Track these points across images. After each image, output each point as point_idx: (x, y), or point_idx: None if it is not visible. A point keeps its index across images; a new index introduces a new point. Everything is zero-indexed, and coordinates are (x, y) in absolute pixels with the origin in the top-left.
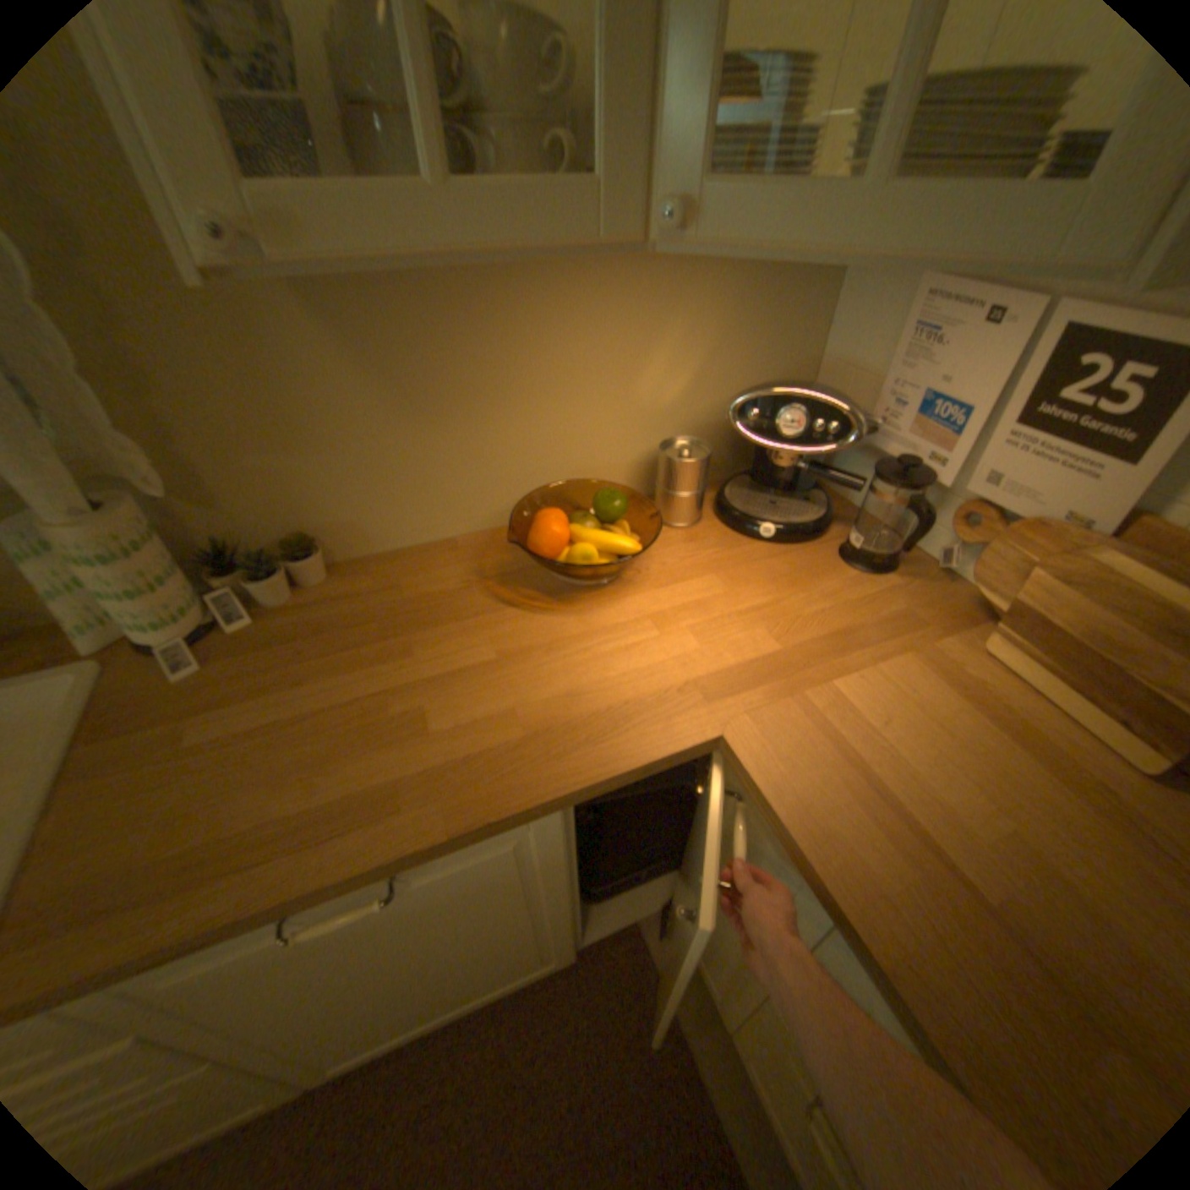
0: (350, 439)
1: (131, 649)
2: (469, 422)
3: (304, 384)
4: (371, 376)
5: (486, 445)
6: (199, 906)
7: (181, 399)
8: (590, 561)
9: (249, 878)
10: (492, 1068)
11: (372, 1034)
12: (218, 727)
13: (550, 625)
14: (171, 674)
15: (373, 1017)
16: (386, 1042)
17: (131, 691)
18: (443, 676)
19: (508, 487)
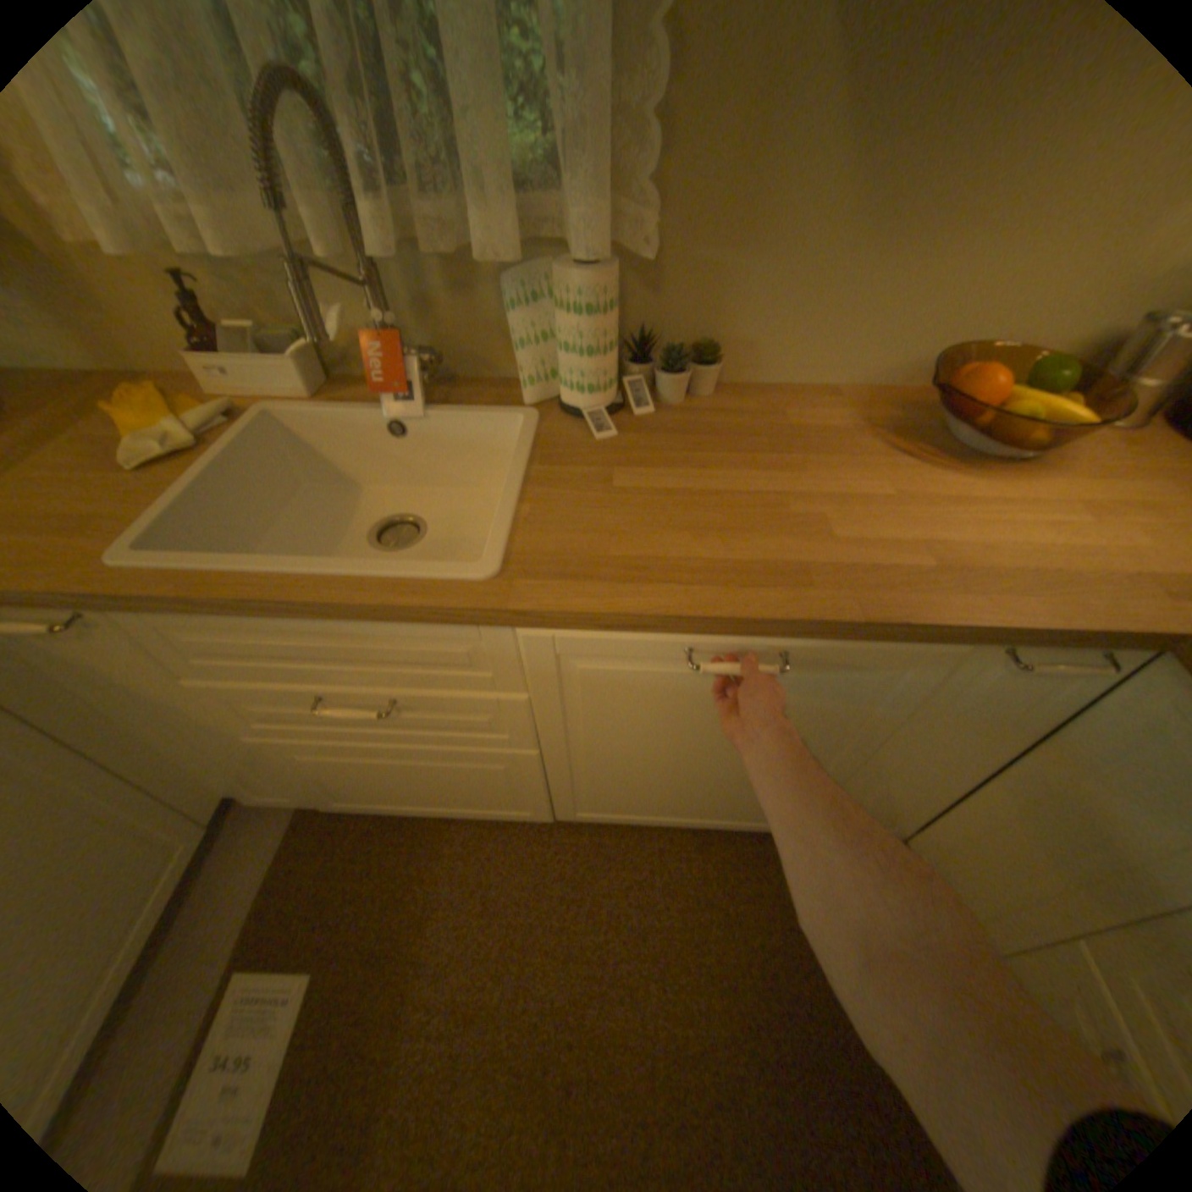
0: (803, 246)
1: (563, 408)
2: (928, 247)
3: (796, 171)
4: (862, 172)
5: (929, 281)
6: (651, 595)
7: (688, 171)
8: (1034, 421)
9: (688, 590)
10: (697, 883)
11: (631, 801)
12: (642, 480)
13: (957, 482)
14: (597, 433)
15: (646, 783)
16: (628, 816)
17: (568, 438)
18: (843, 495)
19: (923, 340)
